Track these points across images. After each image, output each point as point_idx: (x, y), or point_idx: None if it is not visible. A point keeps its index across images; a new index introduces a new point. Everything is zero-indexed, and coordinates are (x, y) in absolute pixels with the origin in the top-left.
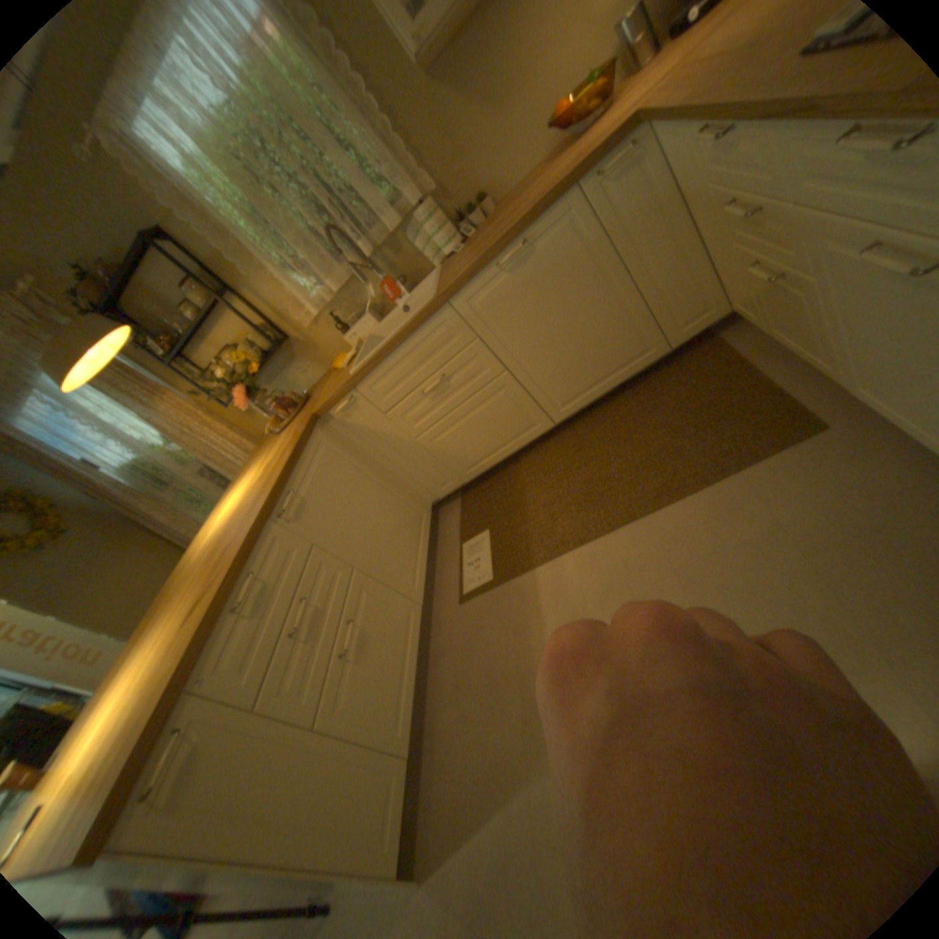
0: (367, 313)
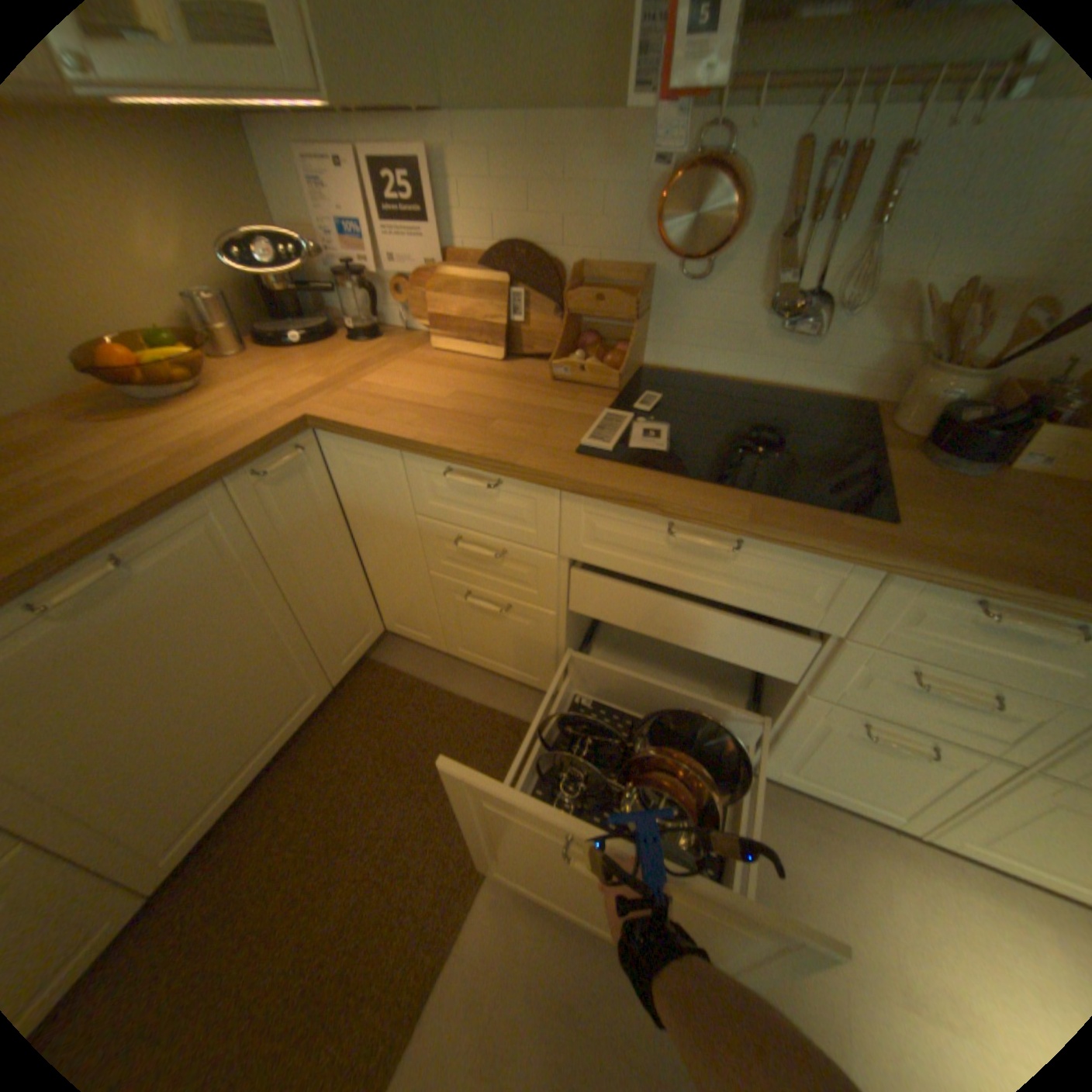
0: None
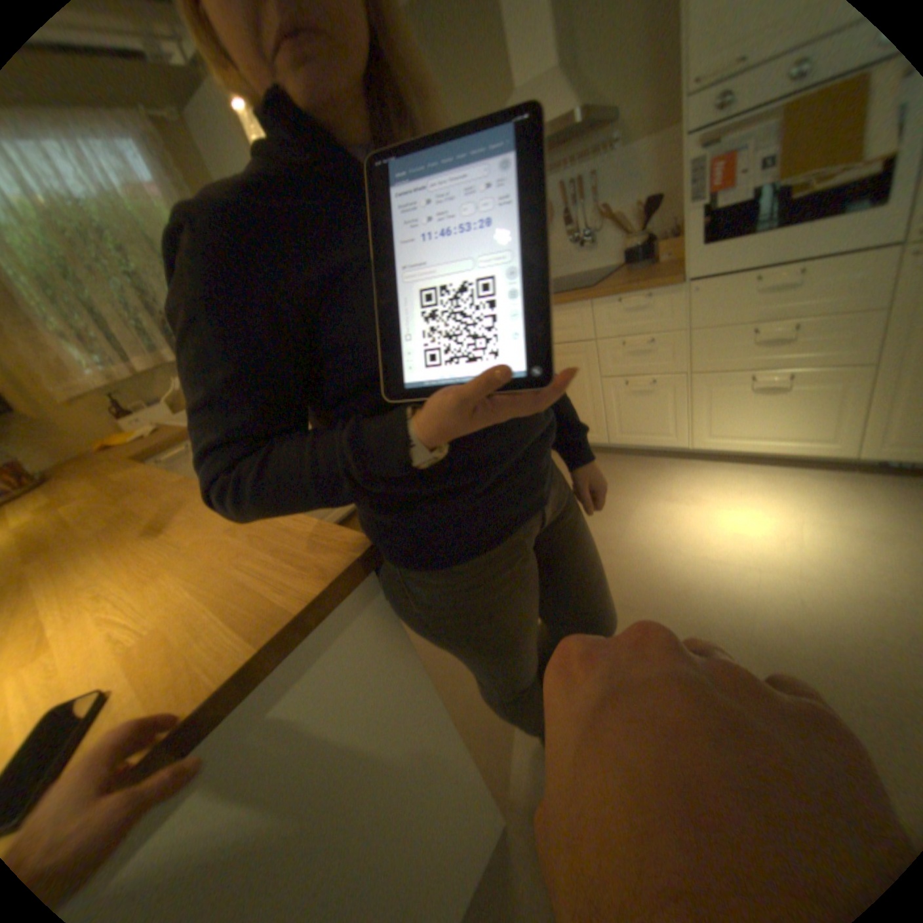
0: (159, 400)
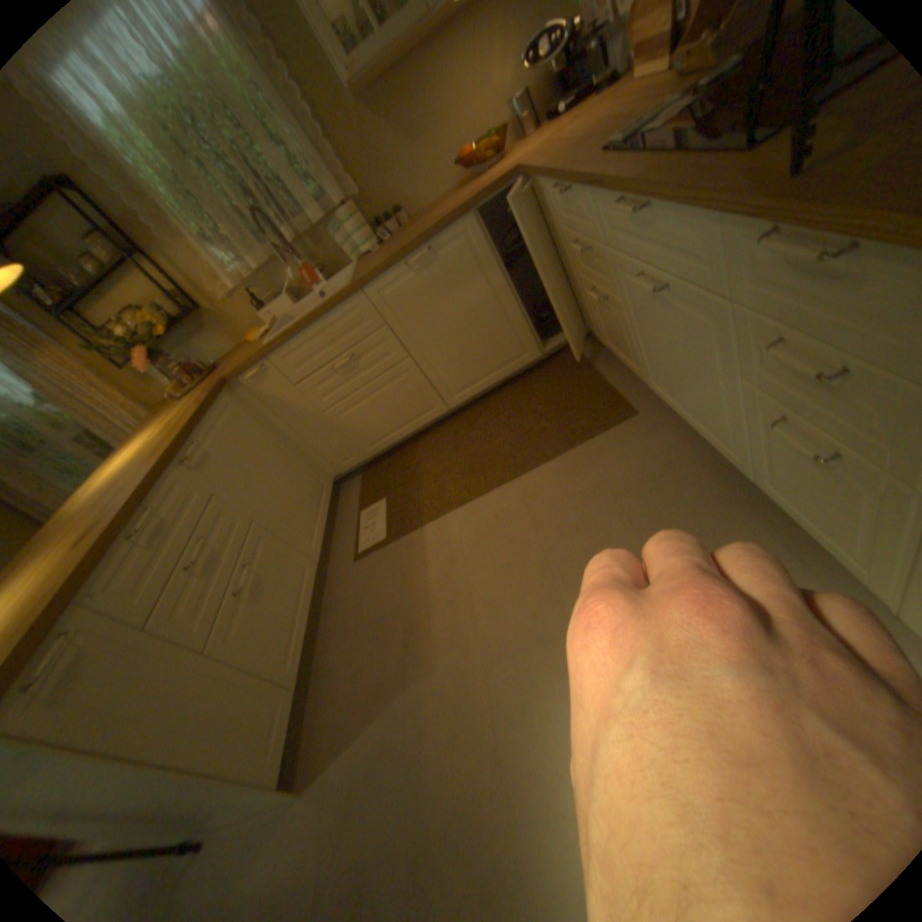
0: (283, 293)
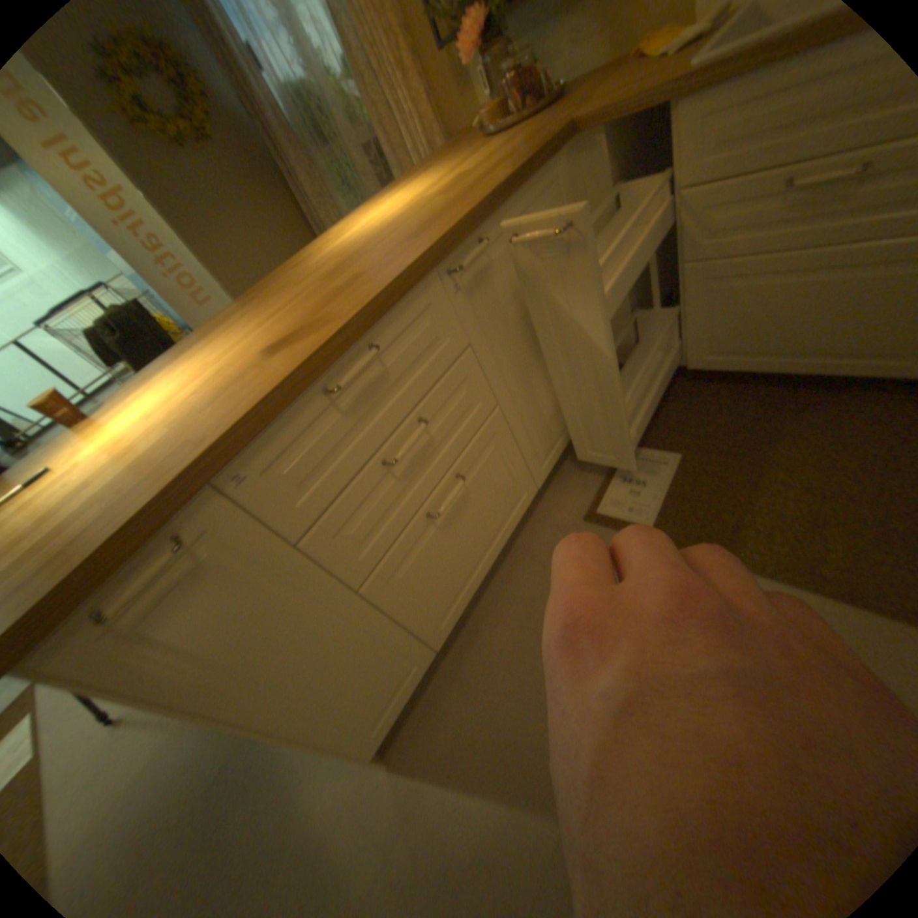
0: None
